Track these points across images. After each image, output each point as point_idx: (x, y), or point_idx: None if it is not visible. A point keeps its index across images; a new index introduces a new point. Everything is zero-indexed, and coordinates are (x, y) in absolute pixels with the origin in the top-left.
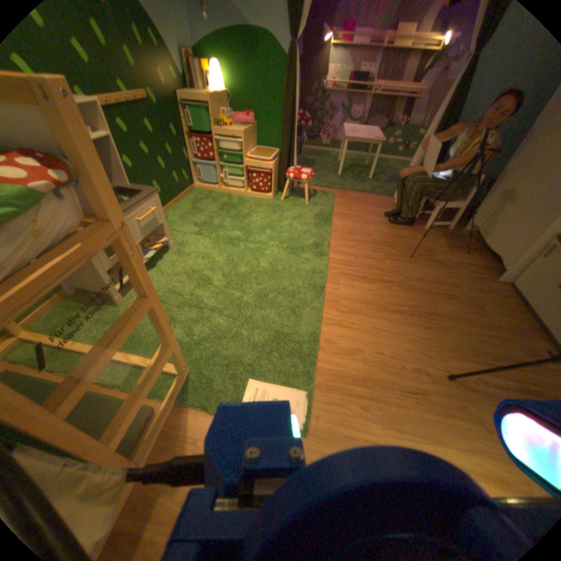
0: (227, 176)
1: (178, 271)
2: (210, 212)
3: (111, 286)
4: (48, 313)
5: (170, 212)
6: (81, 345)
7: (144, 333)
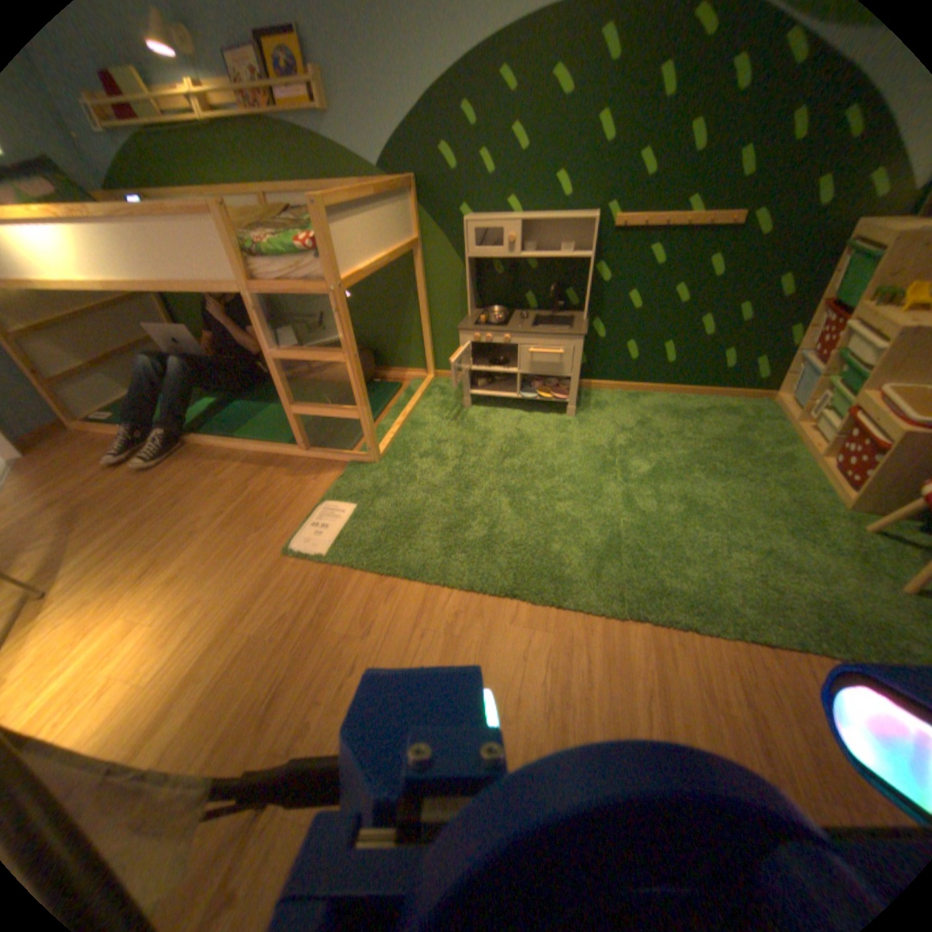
0: (827, 412)
1: (522, 431)
2: (694, 431)
3: (470, 390)
4: (452, 381)
5: (660, 396)
6: (414, 404)
7: (425, 430)
